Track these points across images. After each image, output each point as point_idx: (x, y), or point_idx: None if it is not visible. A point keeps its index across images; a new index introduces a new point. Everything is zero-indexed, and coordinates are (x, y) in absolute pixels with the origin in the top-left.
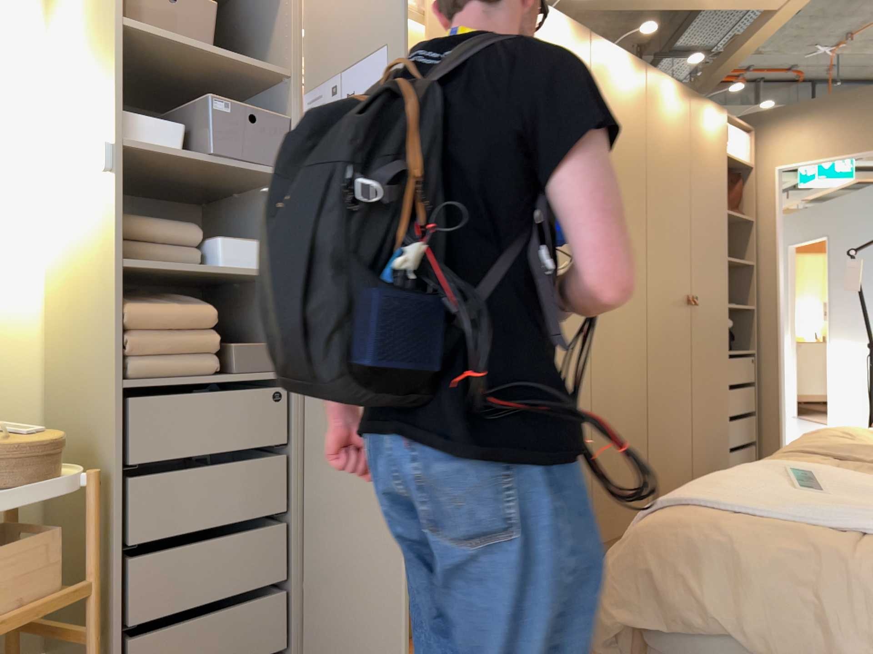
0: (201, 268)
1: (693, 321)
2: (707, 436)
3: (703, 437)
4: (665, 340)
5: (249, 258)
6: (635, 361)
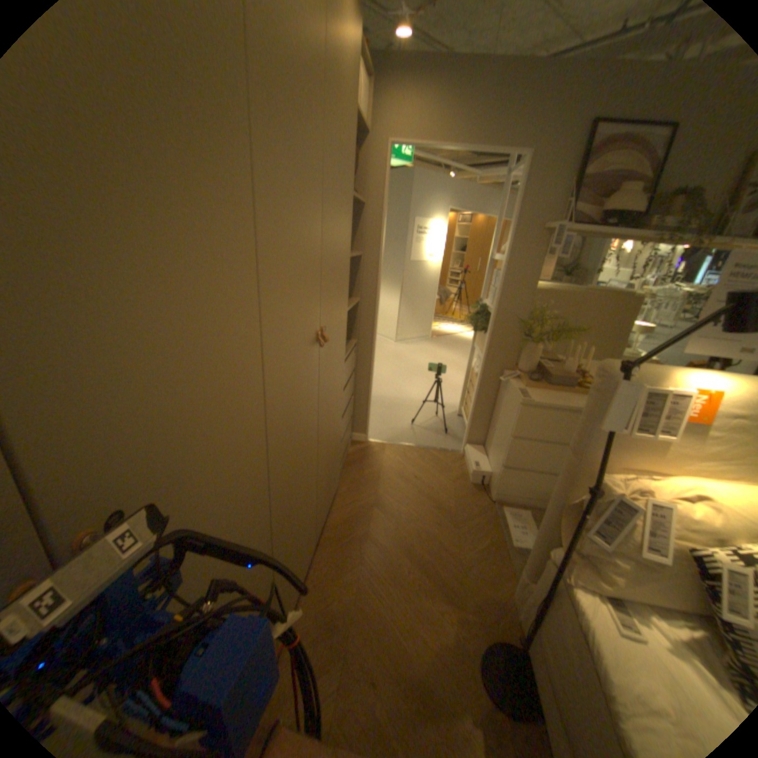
0: None
1: (322, 363)
2: (328, 468)
3: (326, 474)
4: (293, 428)
5: None
6: (250, 523)
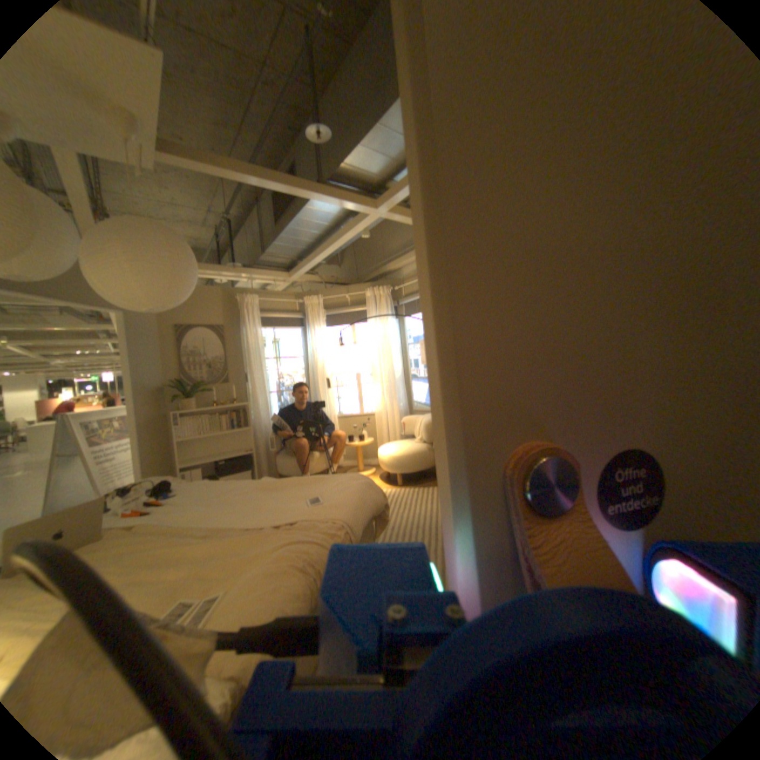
0: None
1: None
2: None
3: None
4: None
5: None
6: None
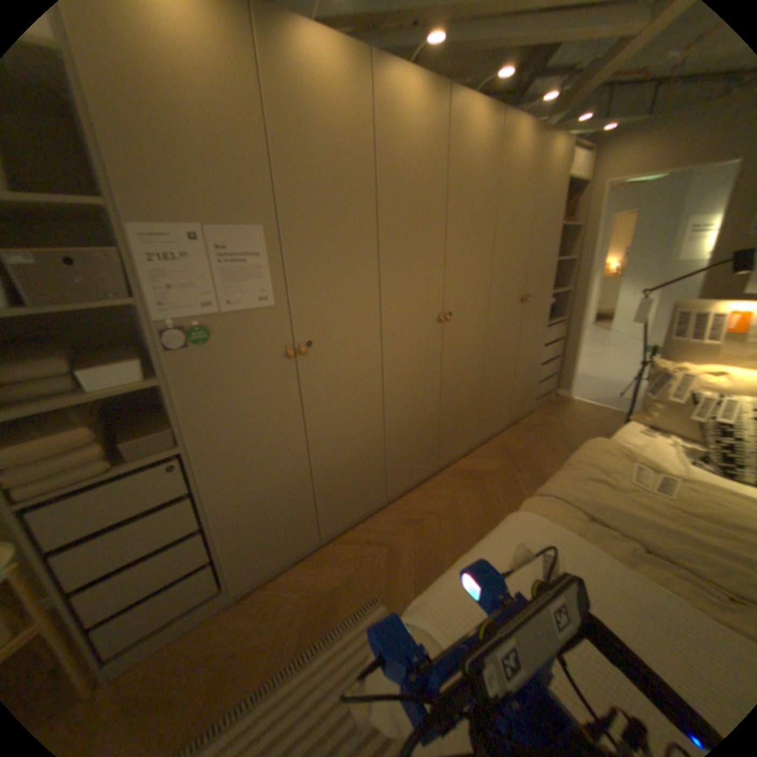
0: (65, 405)
1: (523, 314)
2: (524, 383)
3: (521, 384)
4: (499, 333)
5: (119, 378)
6: (475, 354)
